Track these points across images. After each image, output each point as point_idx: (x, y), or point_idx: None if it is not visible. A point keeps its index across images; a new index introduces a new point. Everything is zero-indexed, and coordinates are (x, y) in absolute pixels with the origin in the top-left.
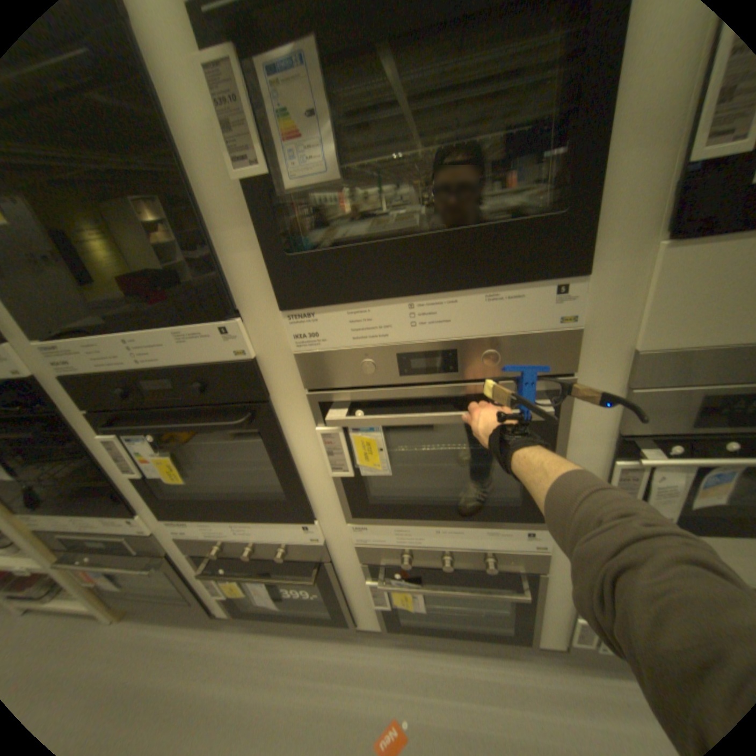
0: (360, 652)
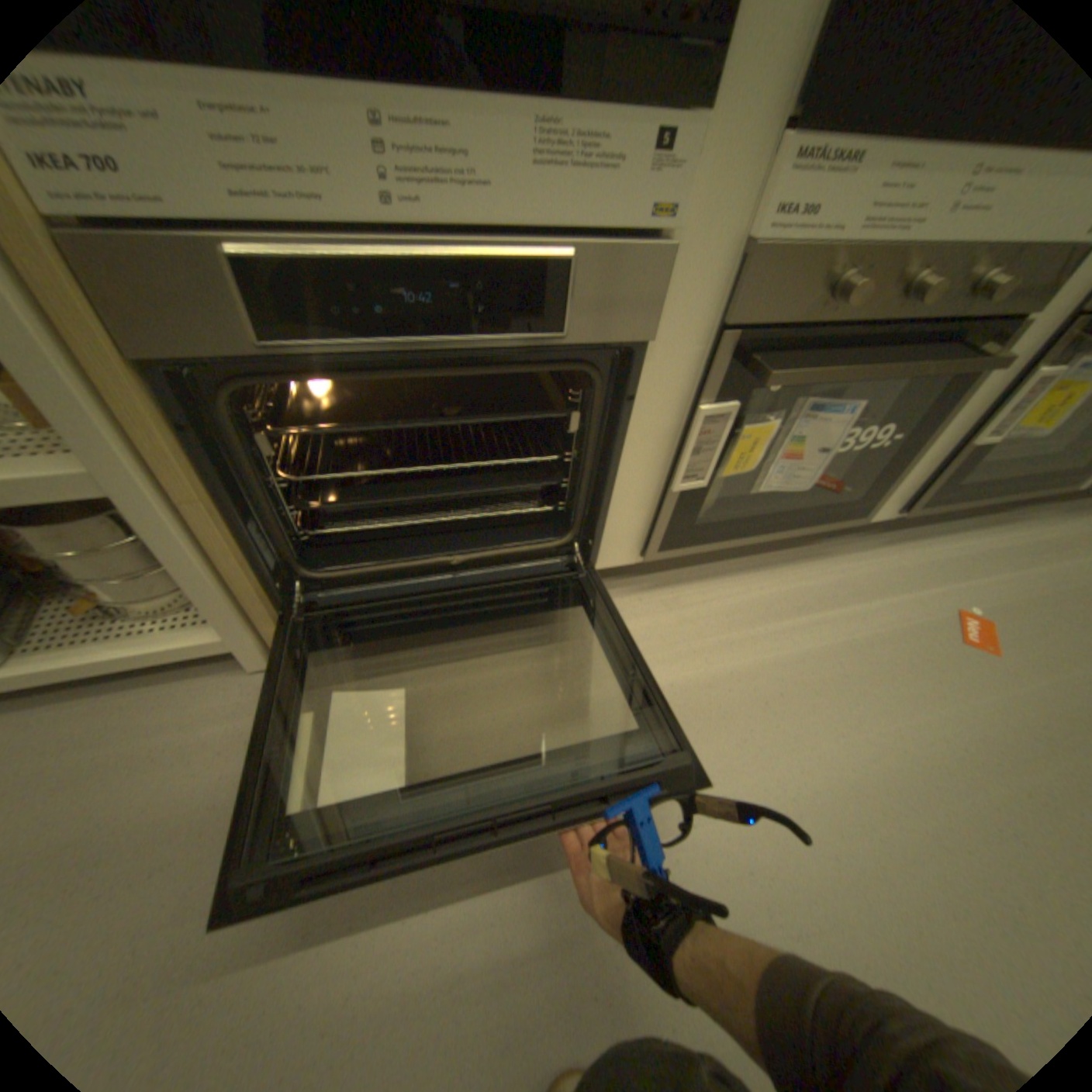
0: (842, 560)
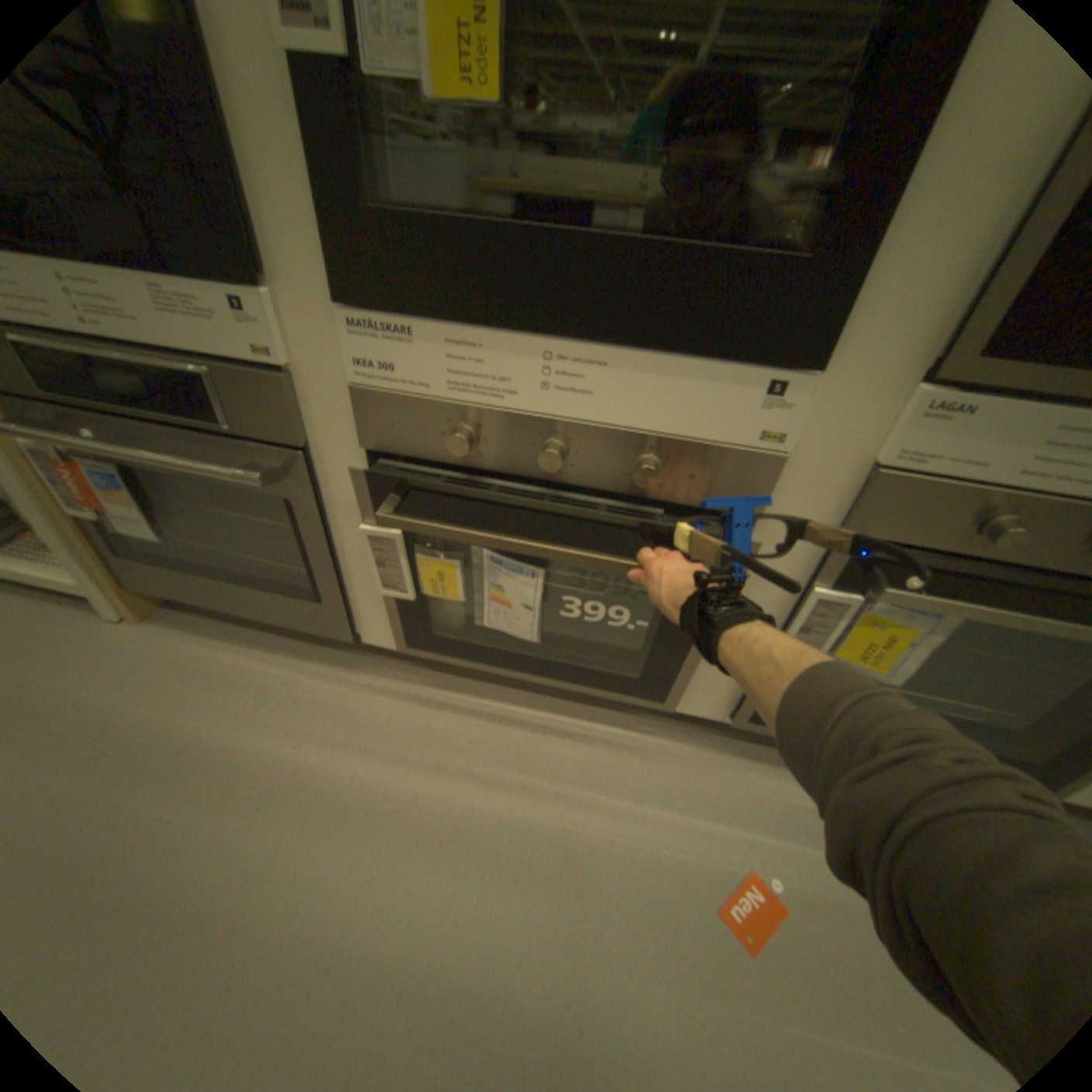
0: (660, 748)
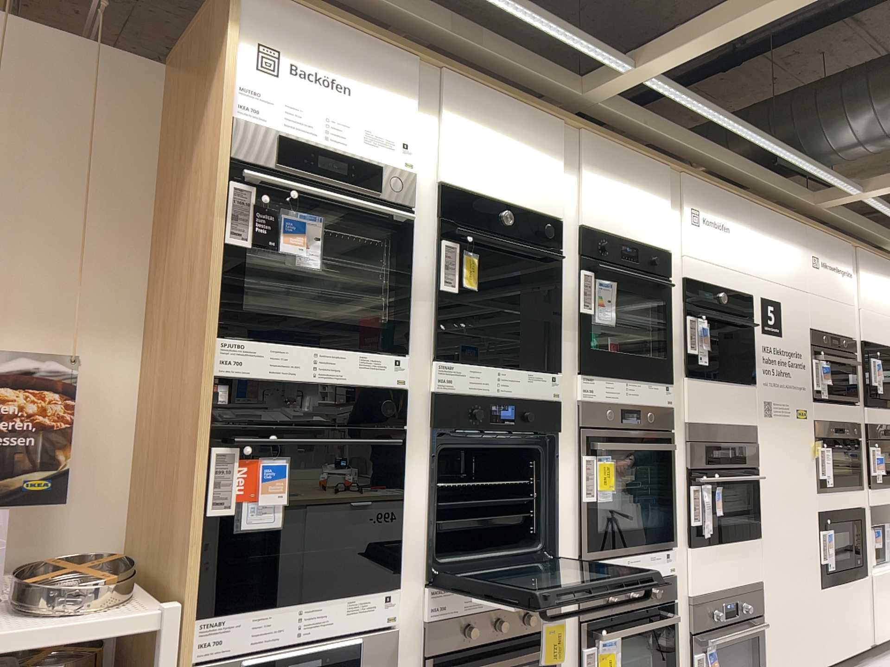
0: None
